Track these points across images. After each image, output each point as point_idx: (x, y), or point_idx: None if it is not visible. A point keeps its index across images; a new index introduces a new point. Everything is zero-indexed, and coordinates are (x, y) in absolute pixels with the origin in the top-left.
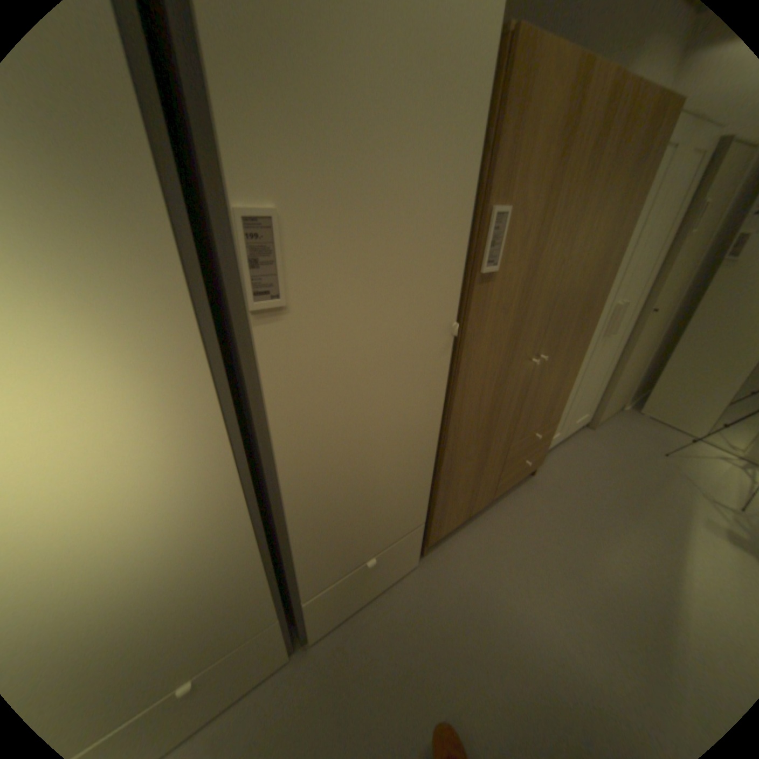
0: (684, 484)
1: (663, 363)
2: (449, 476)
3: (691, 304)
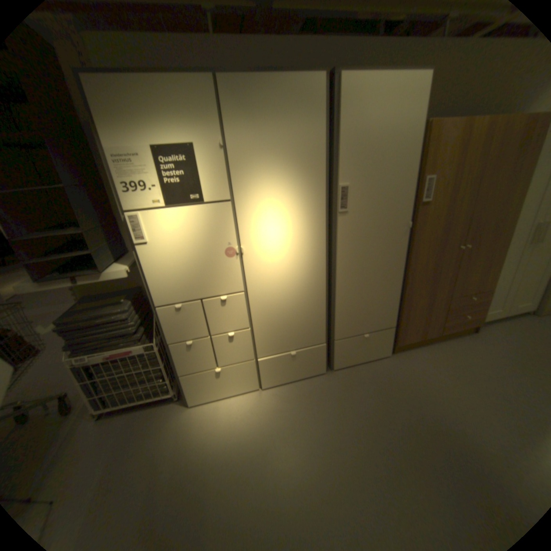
0: None
1: None
2: (410, 304)
3: None
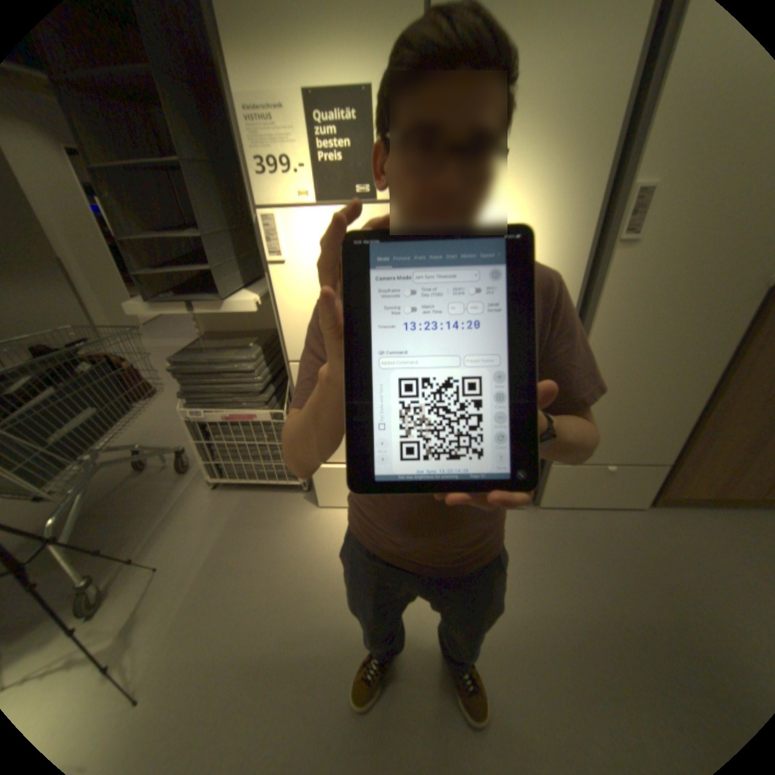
0: None
1: None
2: (717, 432)
3: None
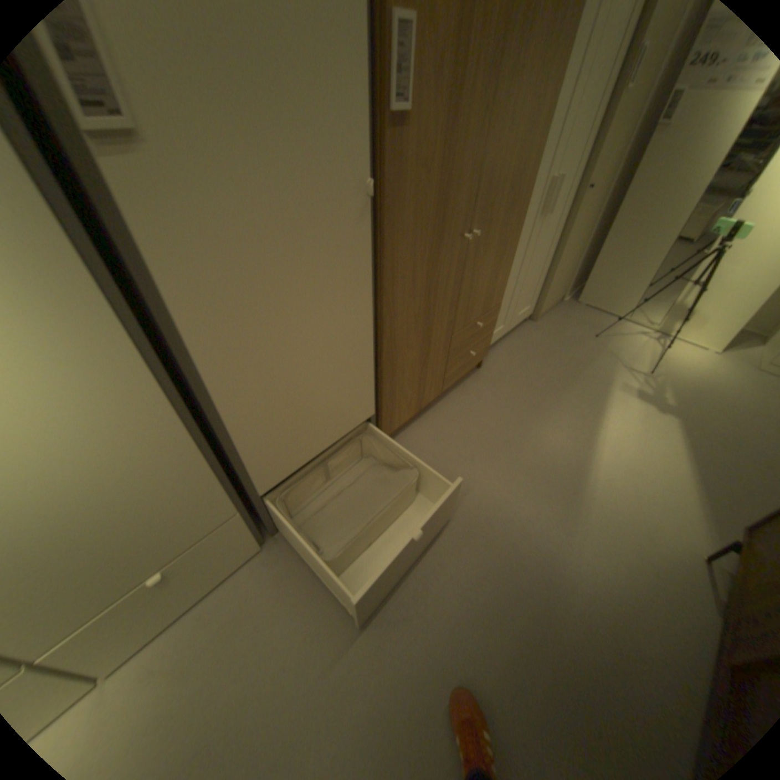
0: (608, 358)
1: (600, 250)
2: (392, 366)
3: (626, 182)
